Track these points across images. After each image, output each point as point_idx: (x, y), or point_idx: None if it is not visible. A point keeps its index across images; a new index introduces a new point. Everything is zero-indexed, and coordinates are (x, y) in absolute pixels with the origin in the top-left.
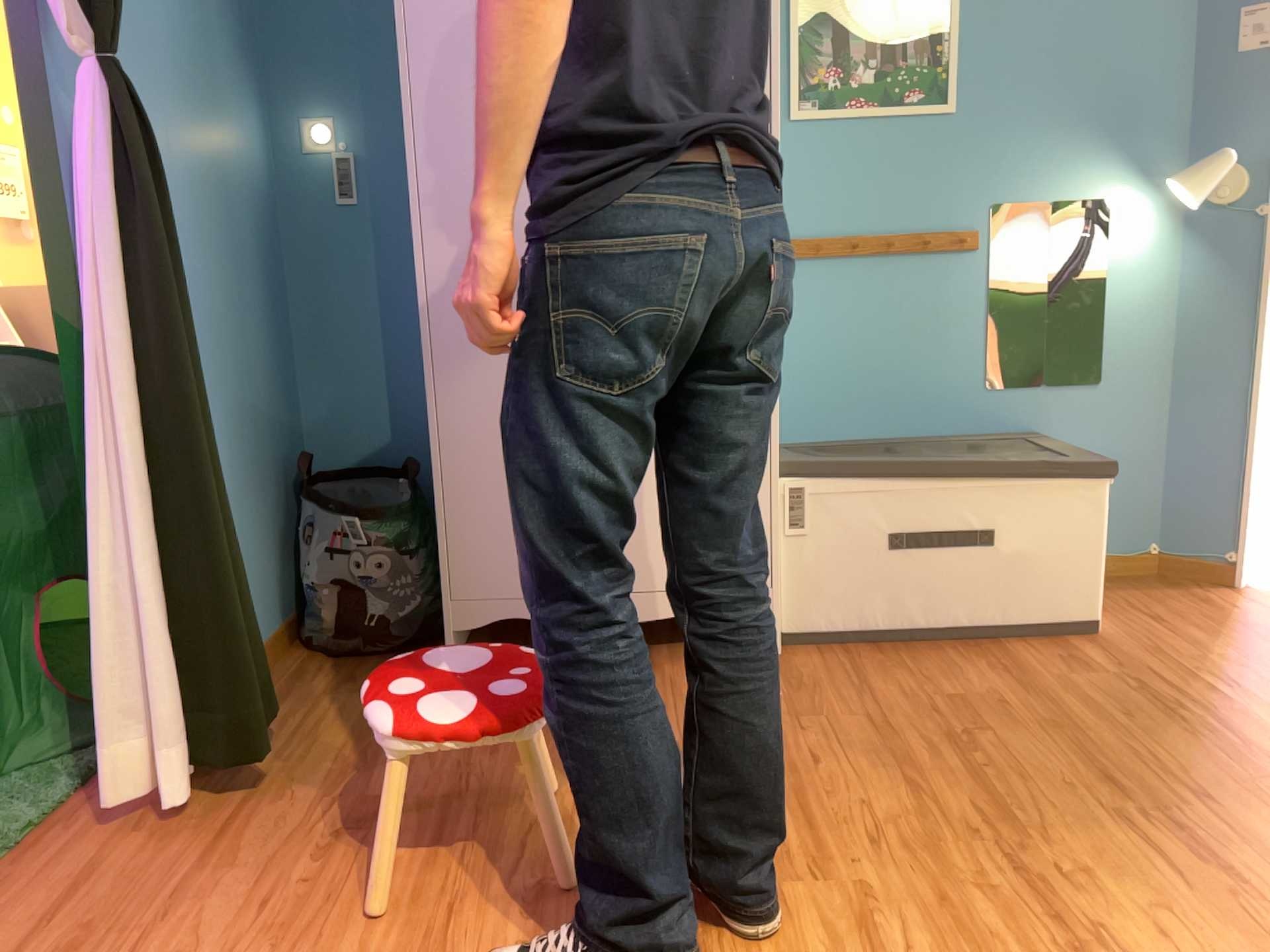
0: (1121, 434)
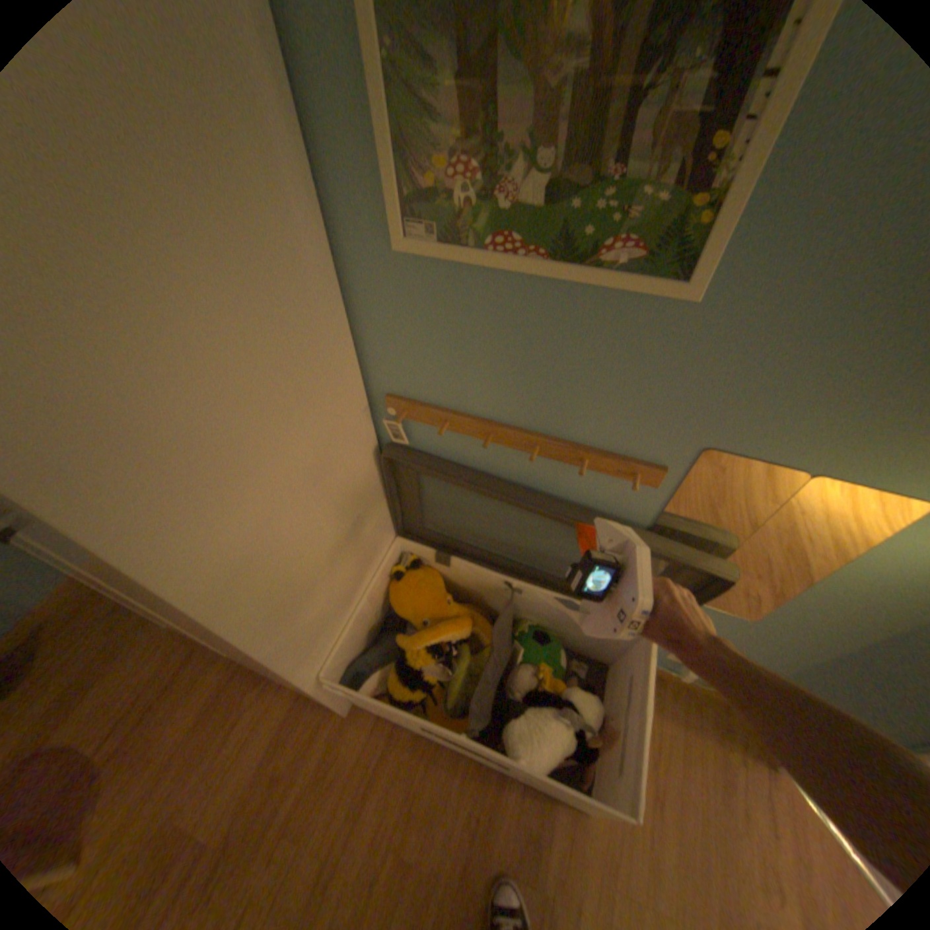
0: (754, 649)
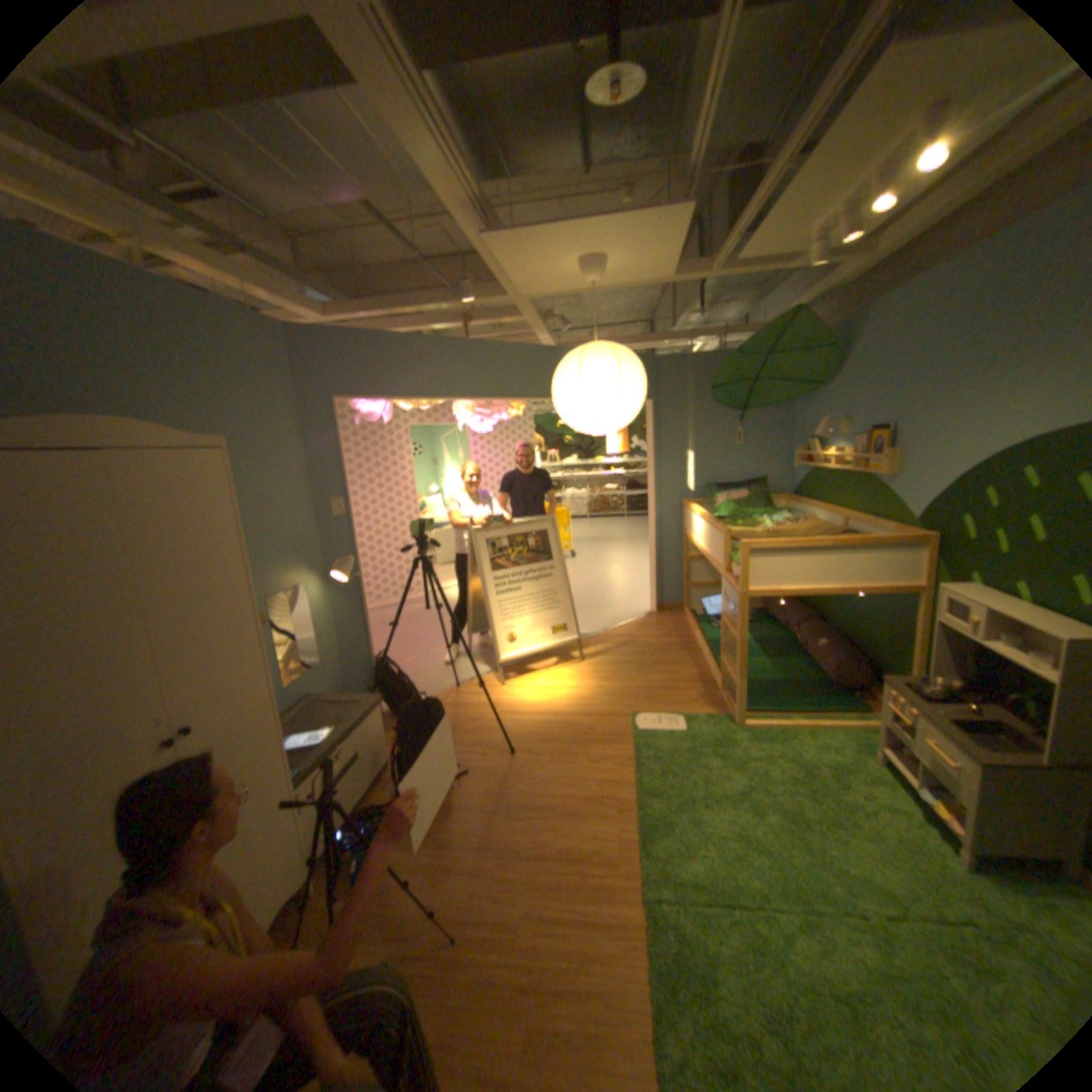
0: (328, 679)
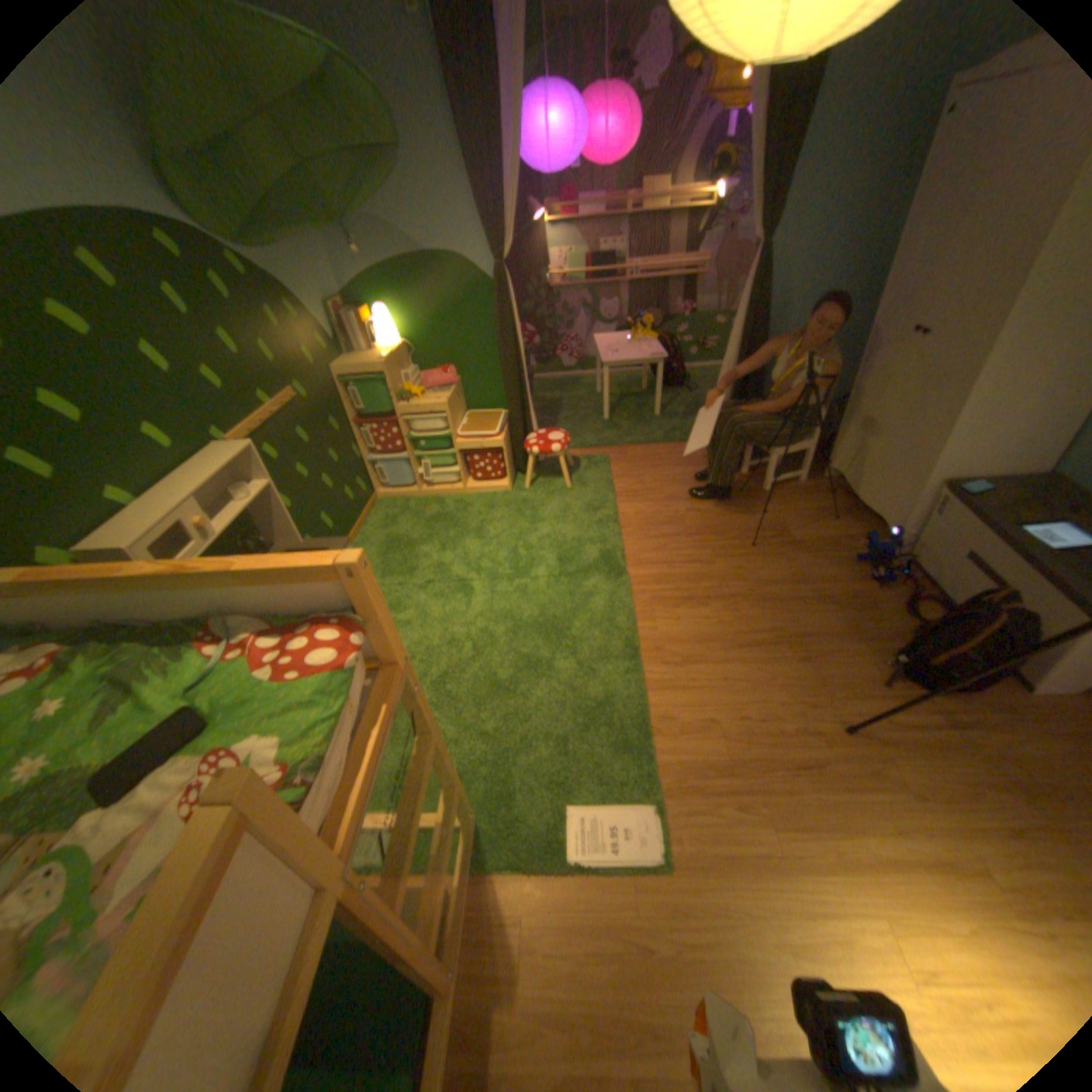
0: None
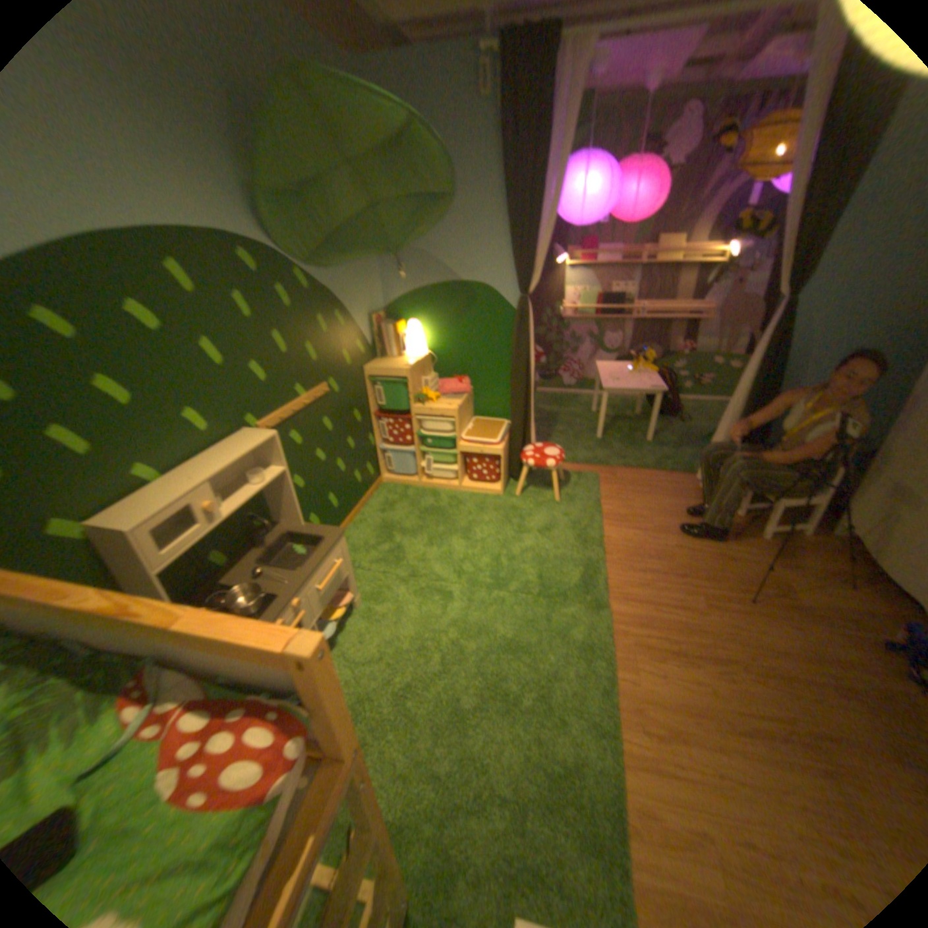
0: None
